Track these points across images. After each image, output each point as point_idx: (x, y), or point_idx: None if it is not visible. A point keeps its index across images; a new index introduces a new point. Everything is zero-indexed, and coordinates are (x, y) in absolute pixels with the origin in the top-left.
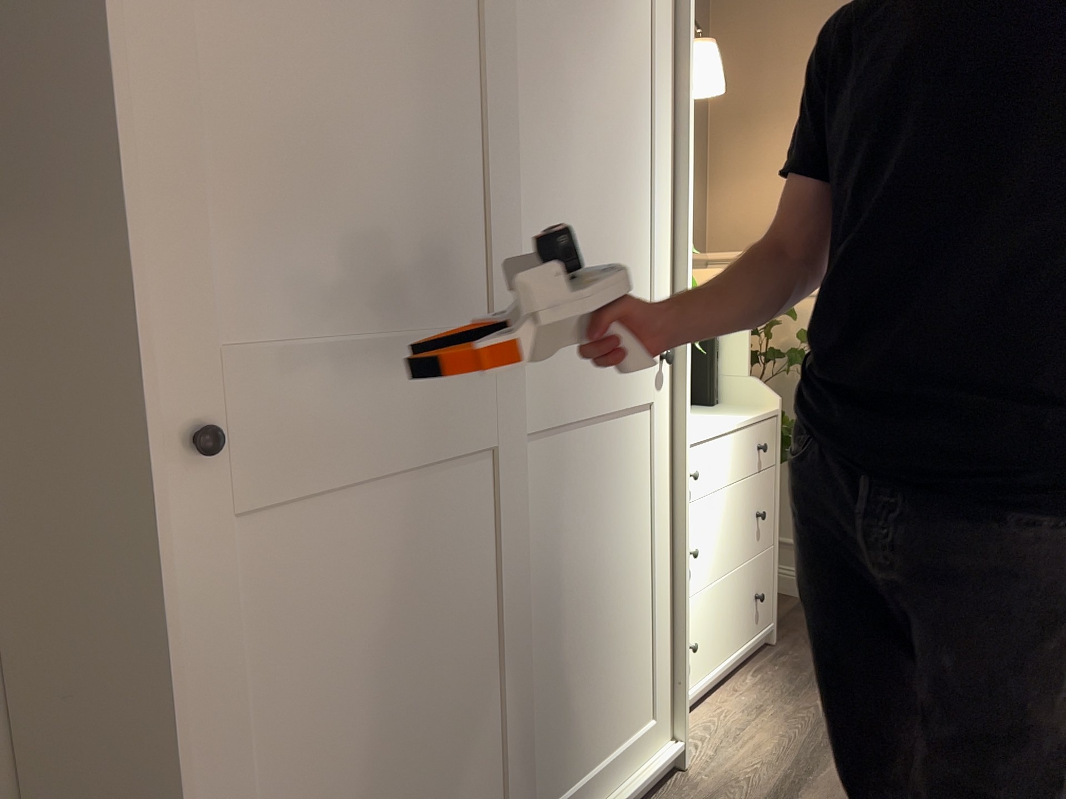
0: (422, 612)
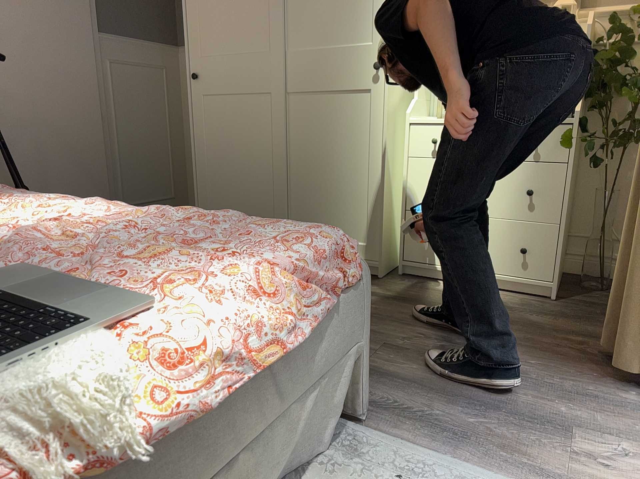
0: (240, 141)
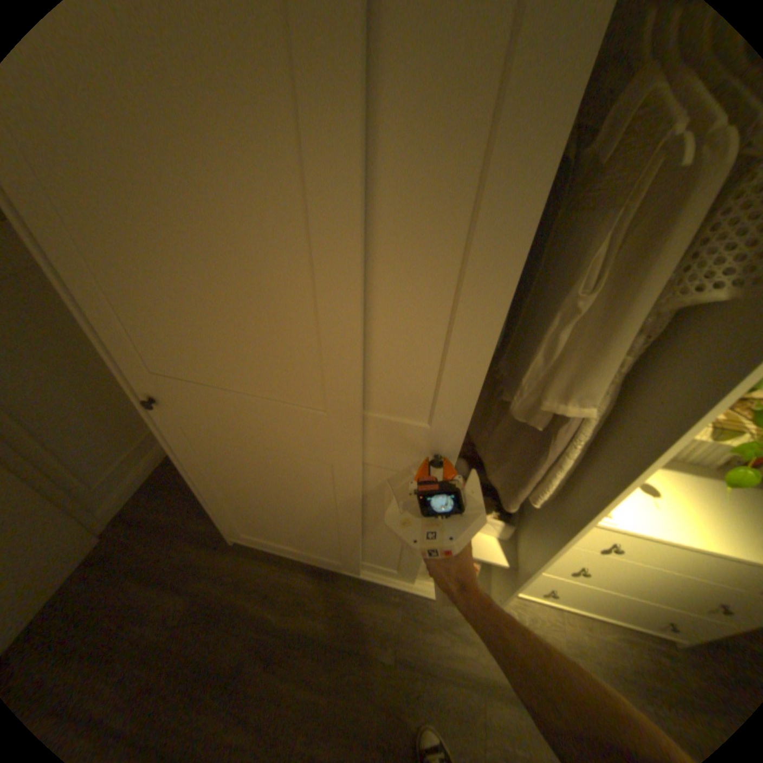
0: (274, 492)
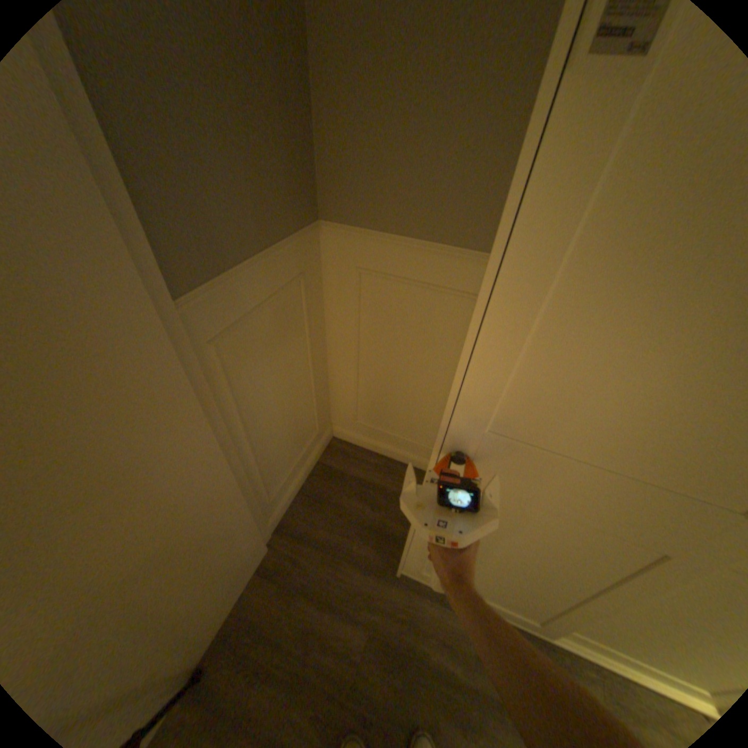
0: (530, 556)
